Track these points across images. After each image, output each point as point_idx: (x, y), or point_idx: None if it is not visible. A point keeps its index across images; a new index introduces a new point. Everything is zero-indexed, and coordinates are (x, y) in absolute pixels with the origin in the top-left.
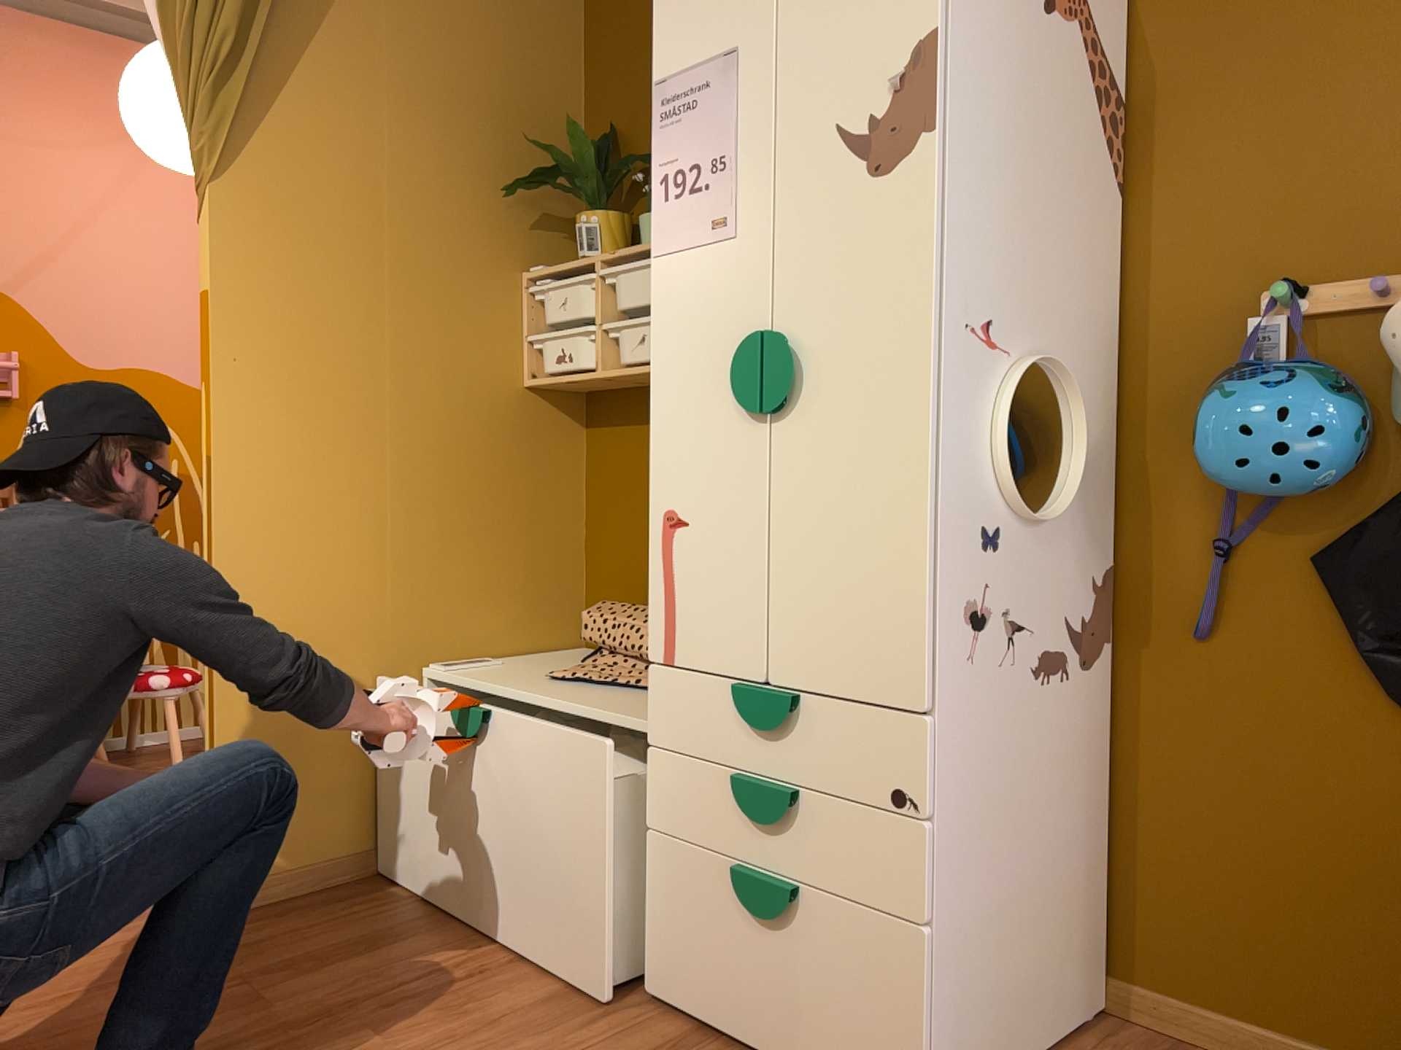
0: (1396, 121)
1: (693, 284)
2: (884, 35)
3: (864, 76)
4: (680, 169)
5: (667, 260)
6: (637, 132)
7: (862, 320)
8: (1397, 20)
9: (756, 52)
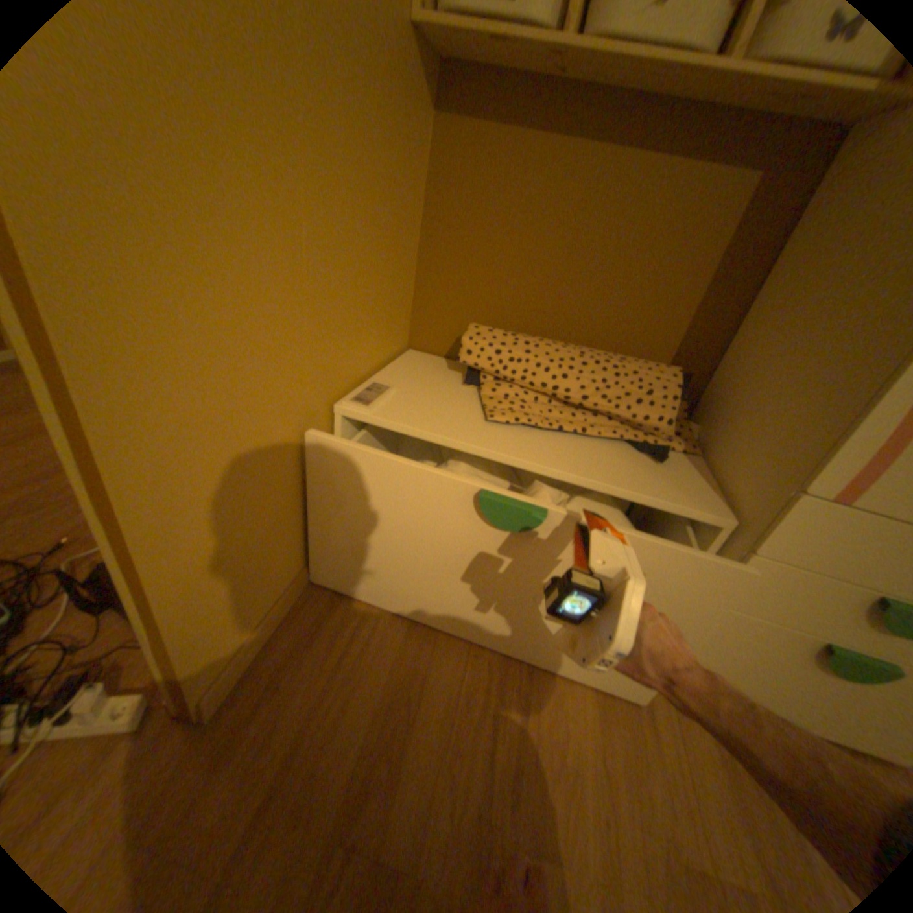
0: None
1: None
2: None
3: None
4: None
5: None
6: None
7: None
8: None
9: None
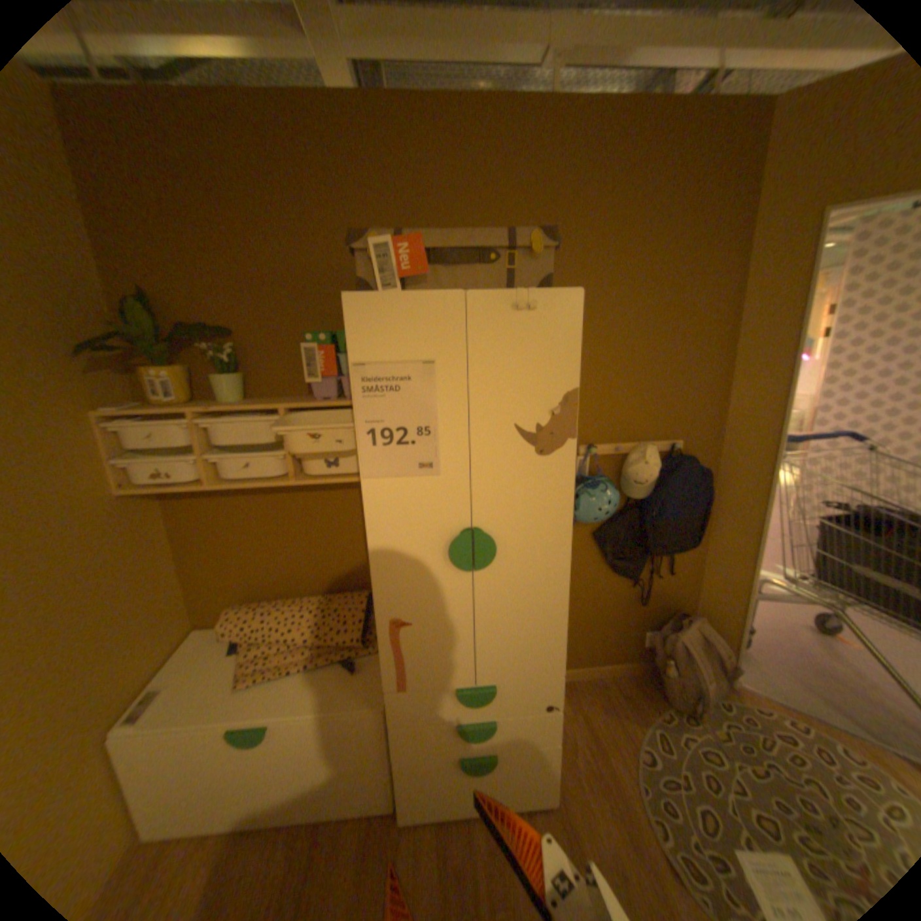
0: (622, 390)
1: (404, 499)
2: (546, 383)
3: (533, 402)
4: (386, 428)
5: (379, 483)
6: (169, 298)
7: (531, 524)
8: (624, 353)
9: (451, 367)
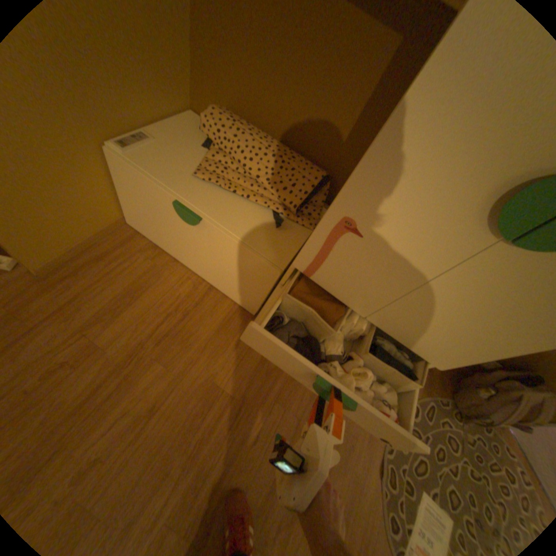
0: None
1: None
2: None
3: None
4: None
5: None
6: None
7: None
8: None
9: None
